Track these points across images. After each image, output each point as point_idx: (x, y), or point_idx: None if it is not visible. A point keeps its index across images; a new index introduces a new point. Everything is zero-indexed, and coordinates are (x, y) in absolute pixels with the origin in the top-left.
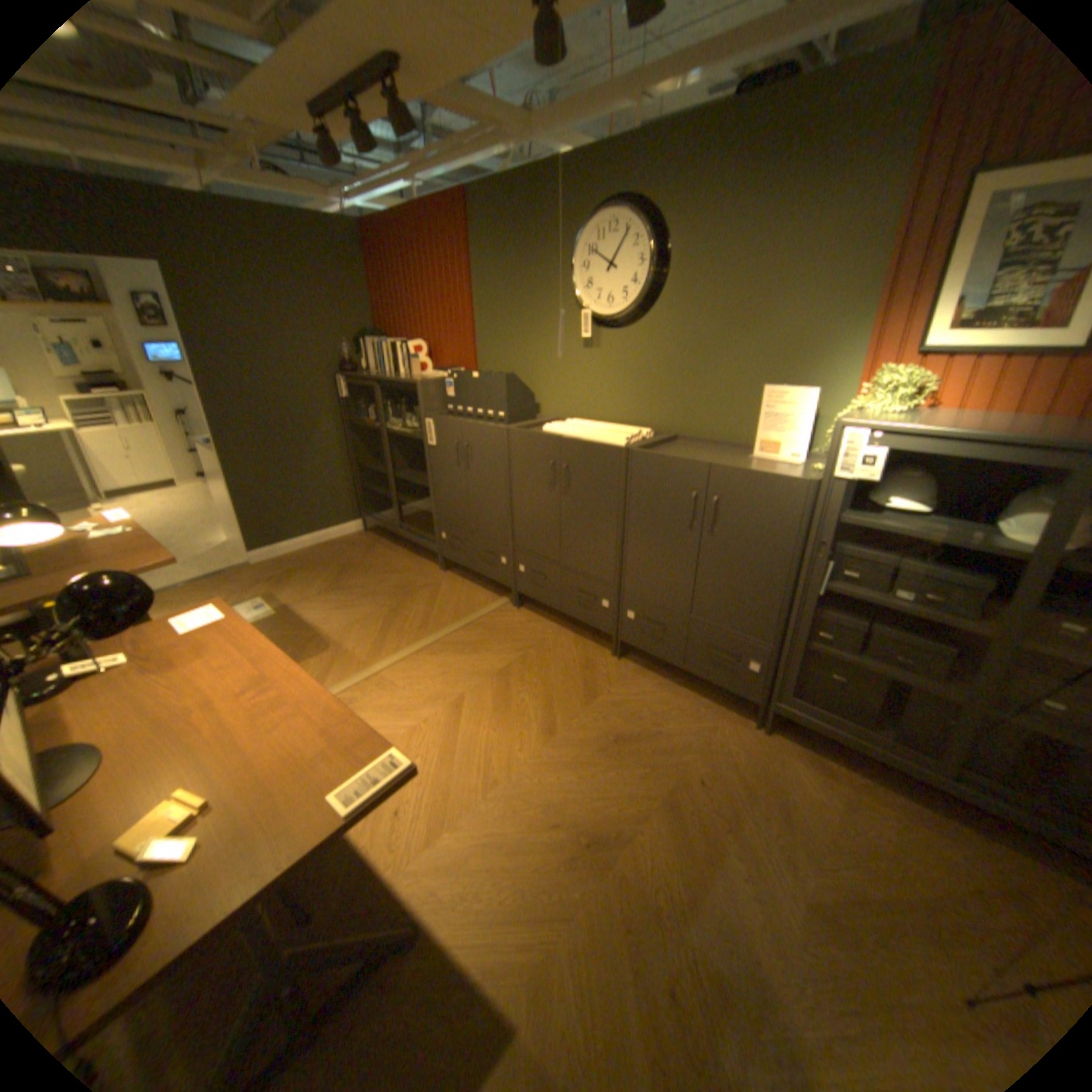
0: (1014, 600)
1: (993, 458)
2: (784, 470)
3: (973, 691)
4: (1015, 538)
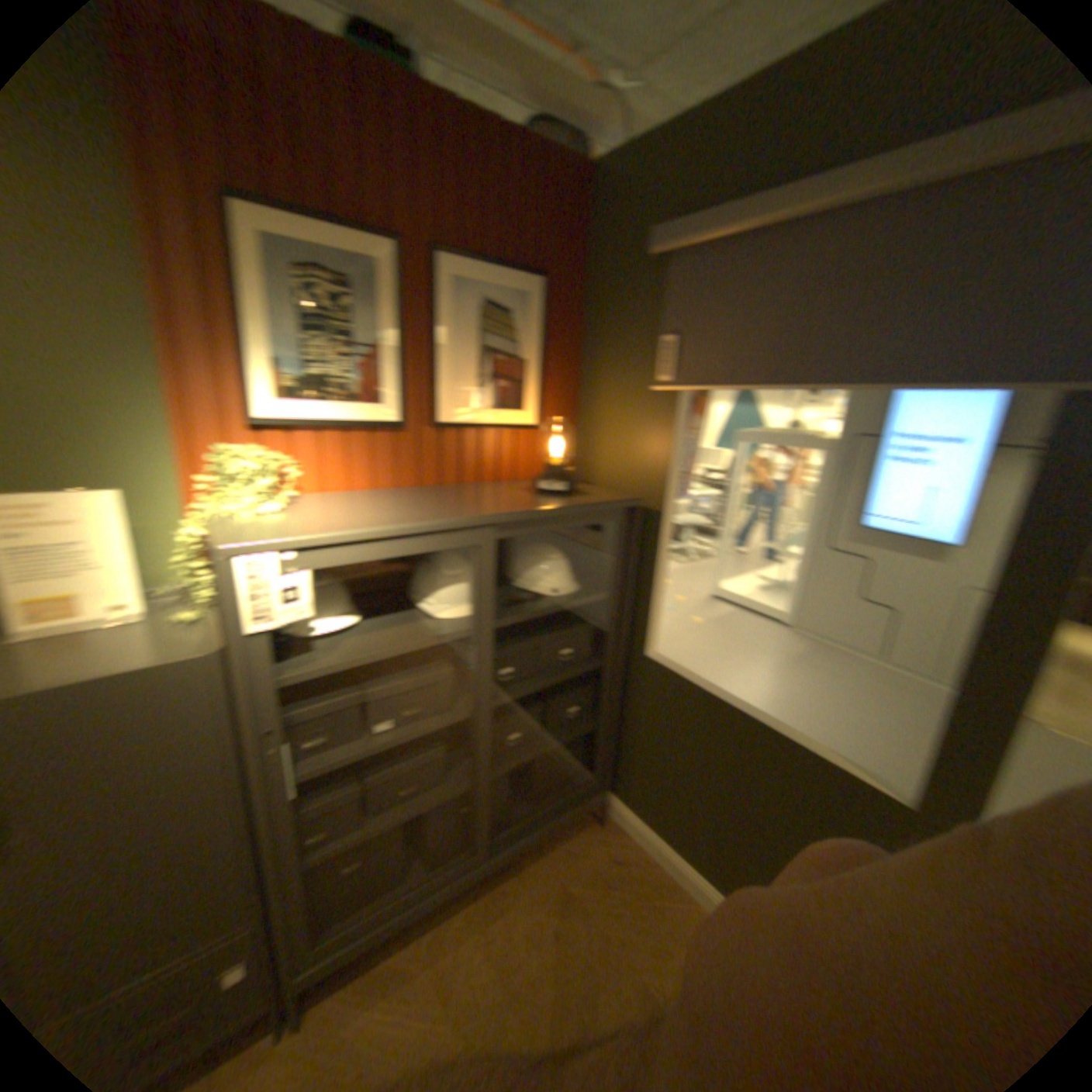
0: (472, 673)
1: (418, 548)
2: (114, 644)
3: (471, 771)
4: (439, 614)
